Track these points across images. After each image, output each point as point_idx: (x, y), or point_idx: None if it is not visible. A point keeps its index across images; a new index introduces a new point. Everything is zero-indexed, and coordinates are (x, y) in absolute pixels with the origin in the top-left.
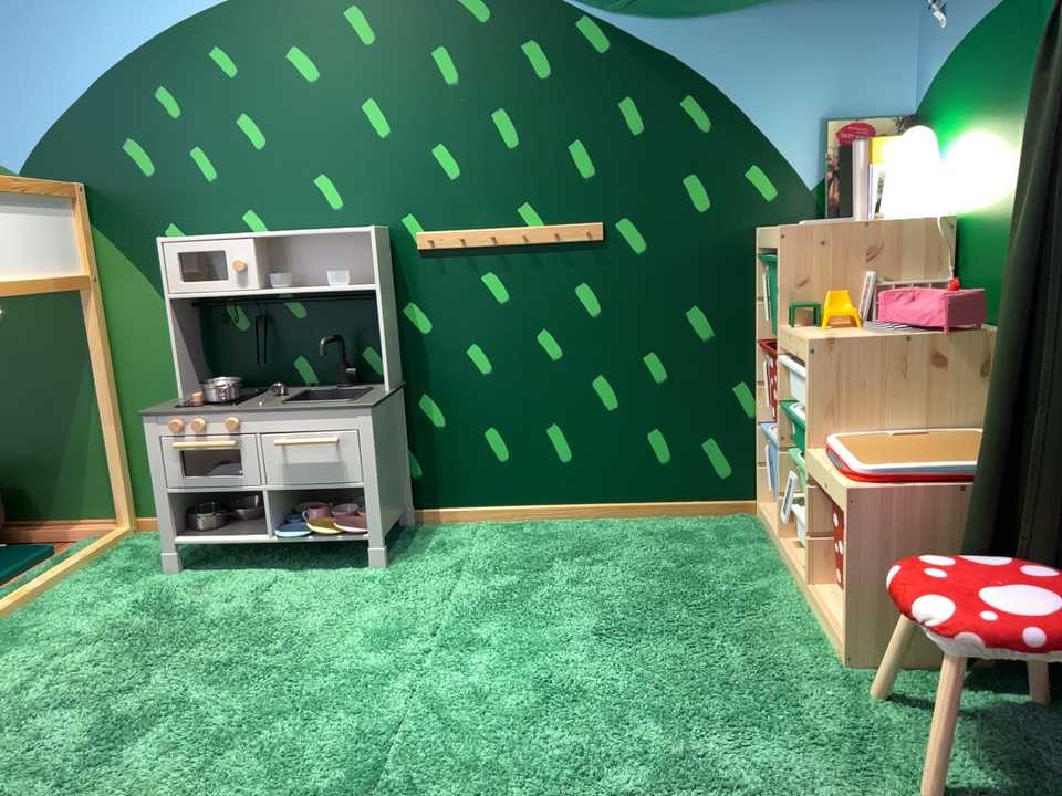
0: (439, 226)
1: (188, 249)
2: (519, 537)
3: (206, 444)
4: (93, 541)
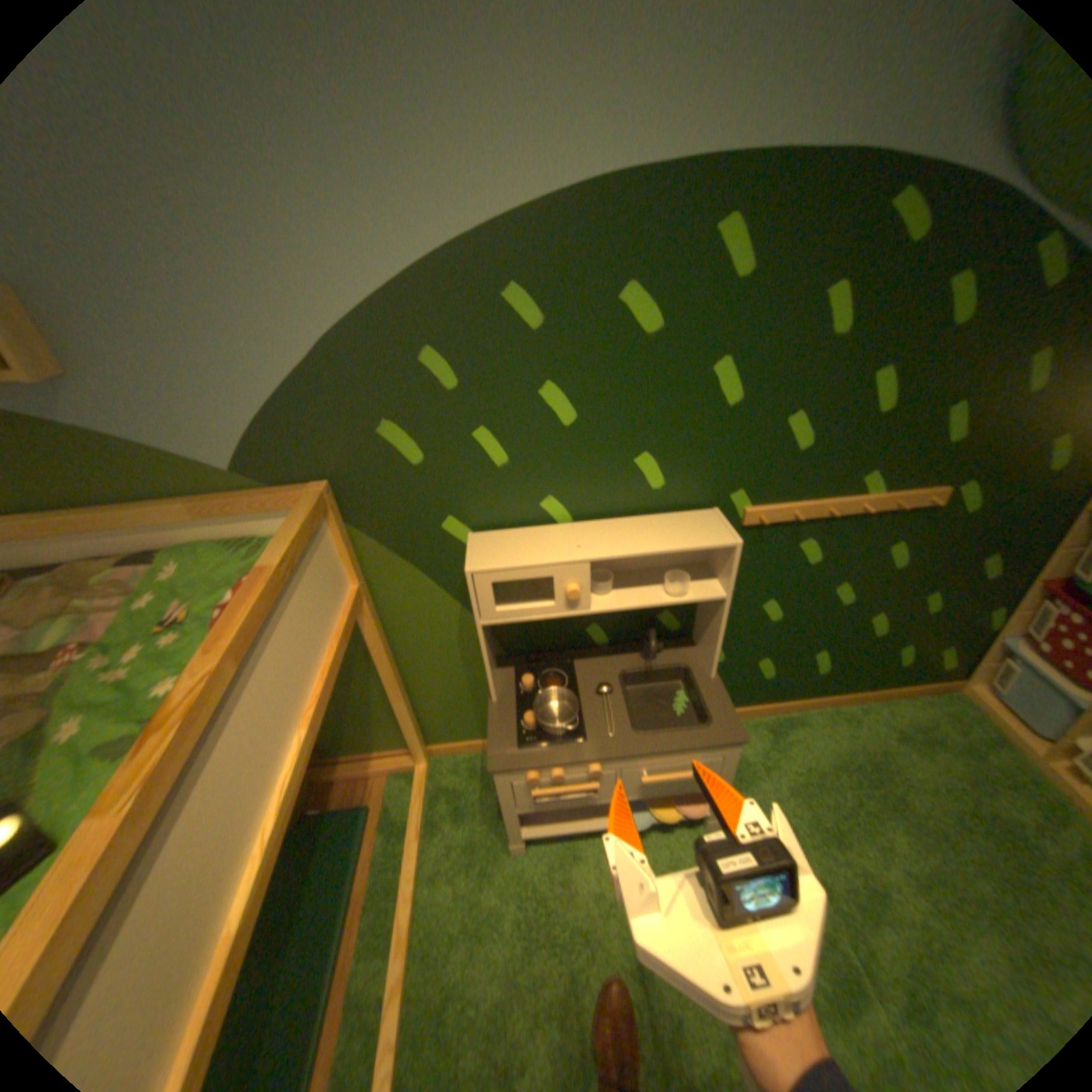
0: (772, 502)
1: (507, 579)
2: (793, 748)
3: (570, 792)
4: (398, 782)
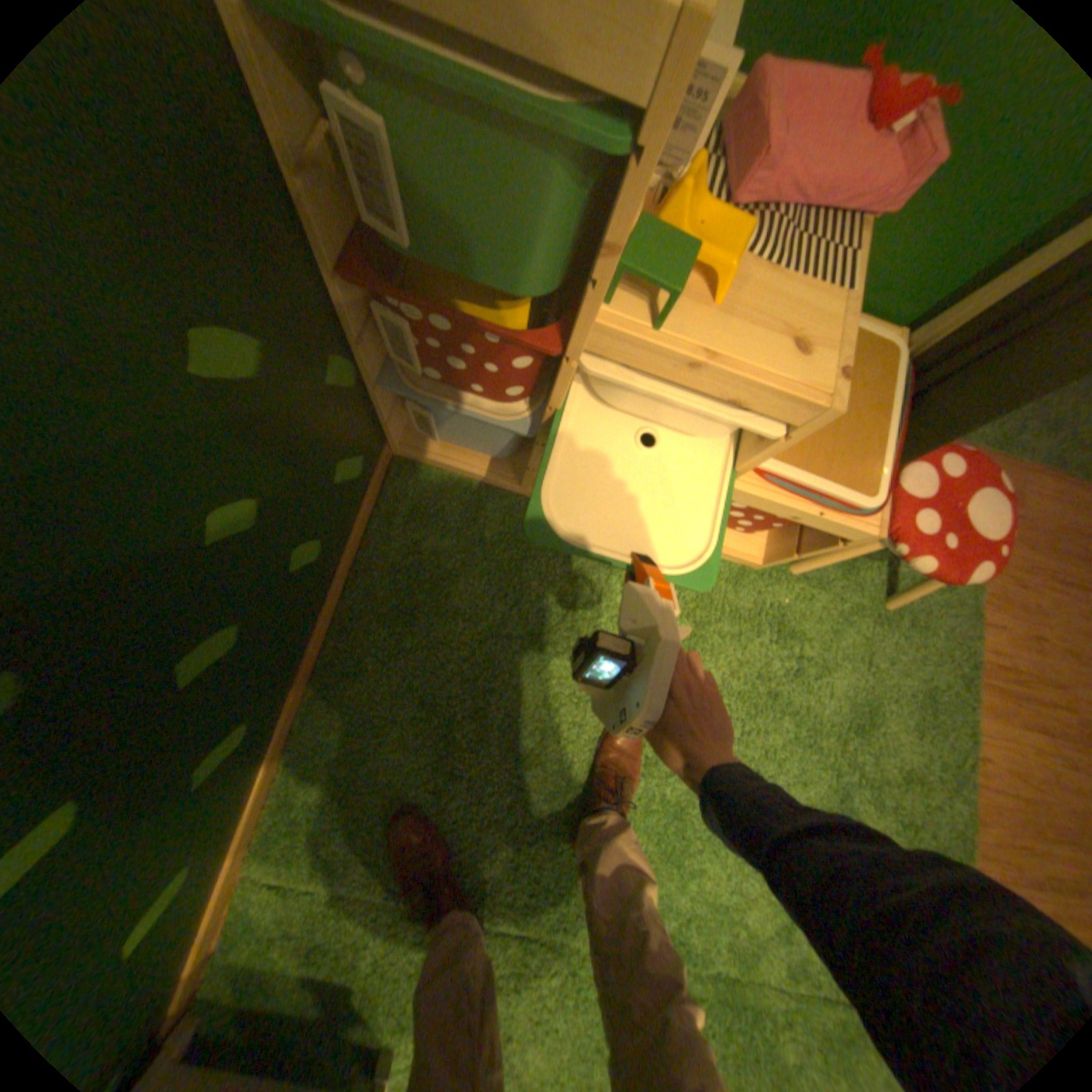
0: None
1: None
2: (335, 811)
3: None
4: None
